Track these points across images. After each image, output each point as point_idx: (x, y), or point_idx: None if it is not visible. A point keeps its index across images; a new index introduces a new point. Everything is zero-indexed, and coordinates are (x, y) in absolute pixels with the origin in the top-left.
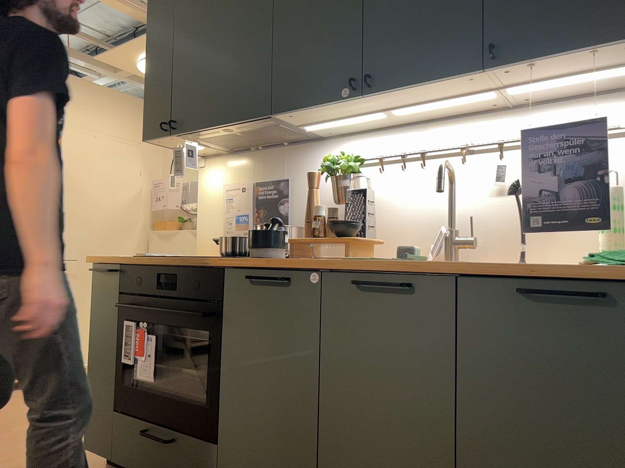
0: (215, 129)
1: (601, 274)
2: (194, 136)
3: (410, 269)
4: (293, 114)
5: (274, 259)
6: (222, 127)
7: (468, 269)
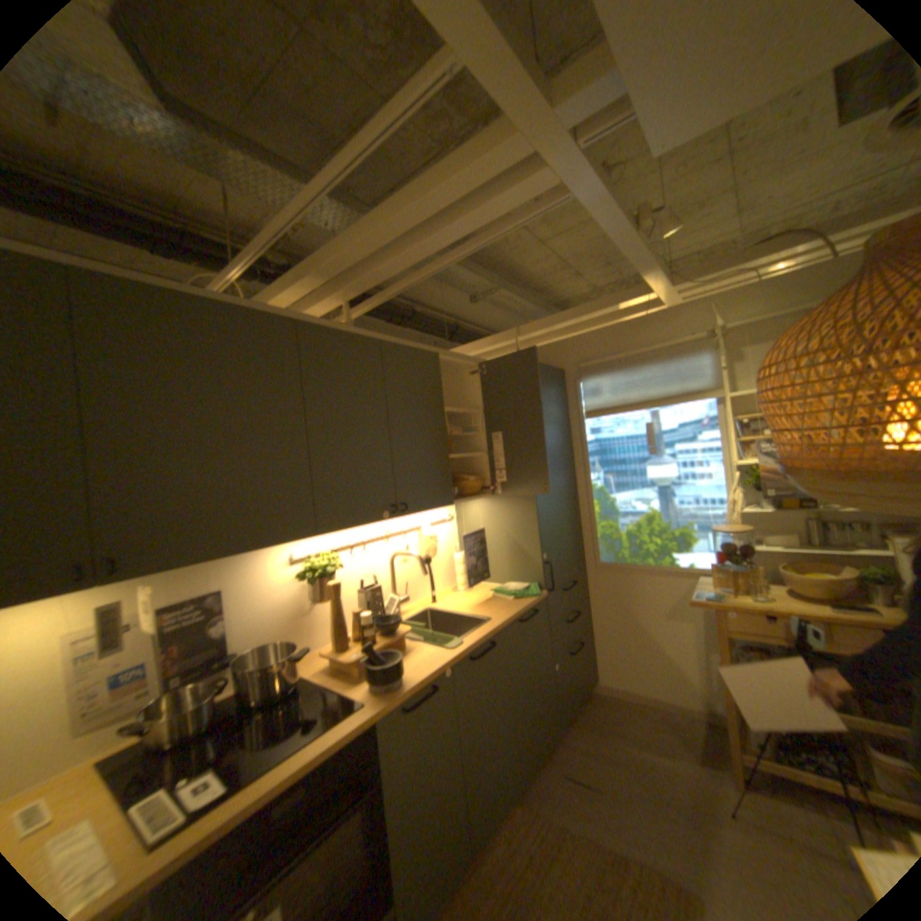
0: (213, 559)
1: (530, 603)
2: (140, 575)
3: (491, 634)
4: (327, 532)
5: (403, 680)
6: (230, 555)
7: (509, 621)
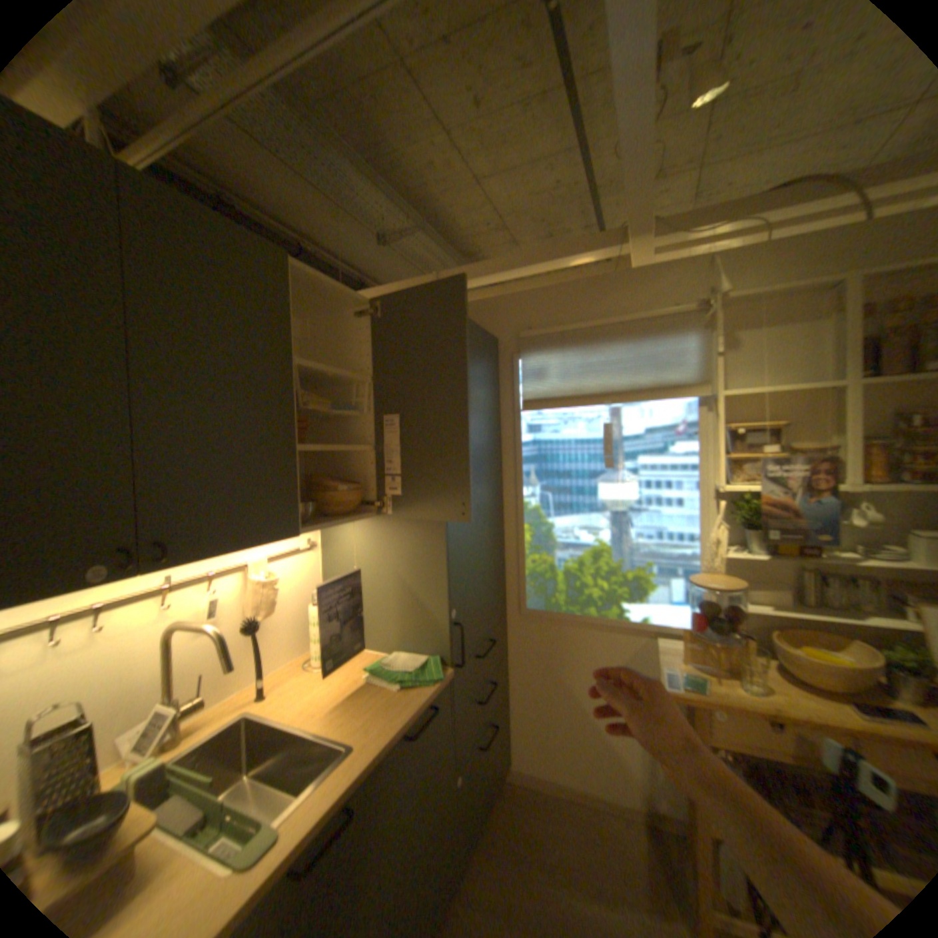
0: None
1: (426, 696)
2: None
3: (346, 793)
4: None
5: None
6: None
7: (386, 750)
